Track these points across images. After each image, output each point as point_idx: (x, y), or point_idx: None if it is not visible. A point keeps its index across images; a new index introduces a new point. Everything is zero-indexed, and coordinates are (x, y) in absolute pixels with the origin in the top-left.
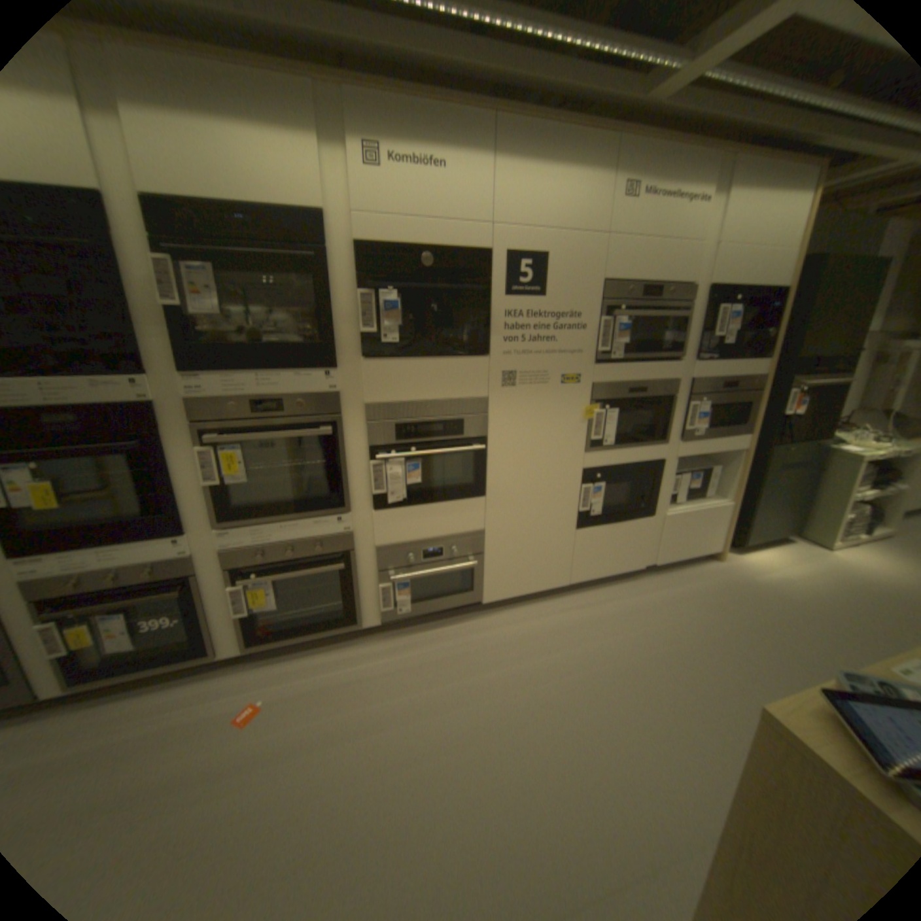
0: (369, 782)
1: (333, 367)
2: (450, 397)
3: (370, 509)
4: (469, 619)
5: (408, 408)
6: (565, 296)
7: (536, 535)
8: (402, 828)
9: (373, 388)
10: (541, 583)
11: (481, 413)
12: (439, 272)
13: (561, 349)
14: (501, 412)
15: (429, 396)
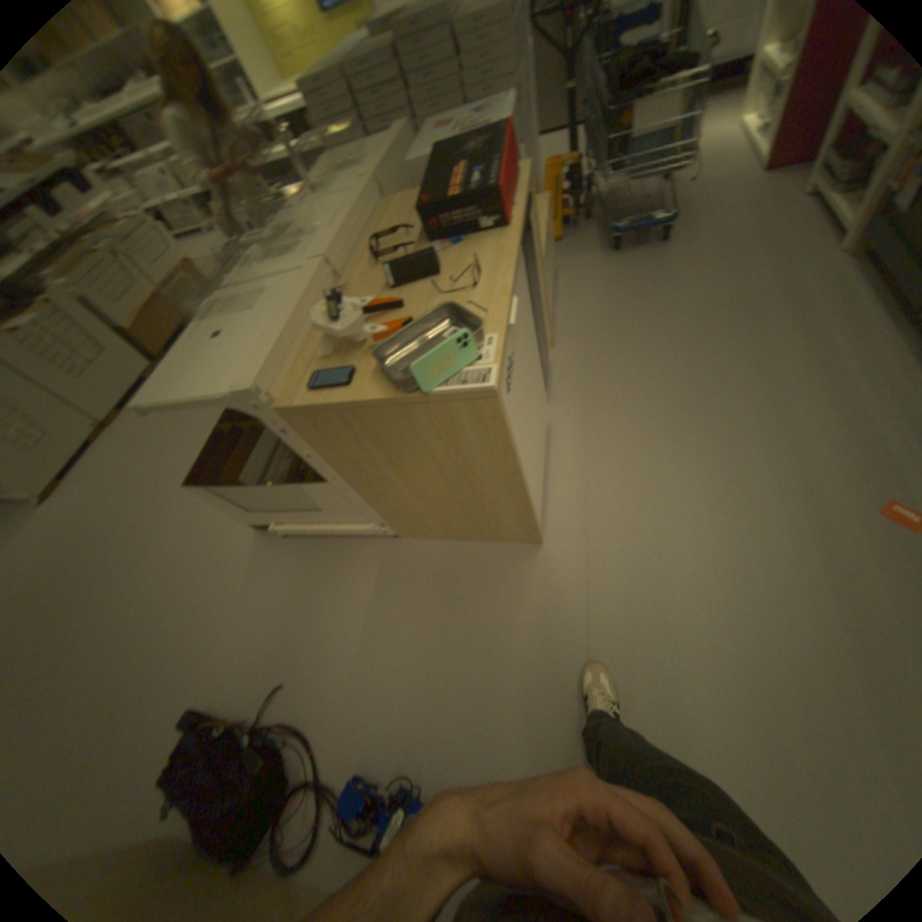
0: (785, 664)
1: None
2: None
3: None
4: None
5: None
6: None
7: None
8: (717, 689)
9: None
10: None
11: None
12: None
13: None
14: None
15: None
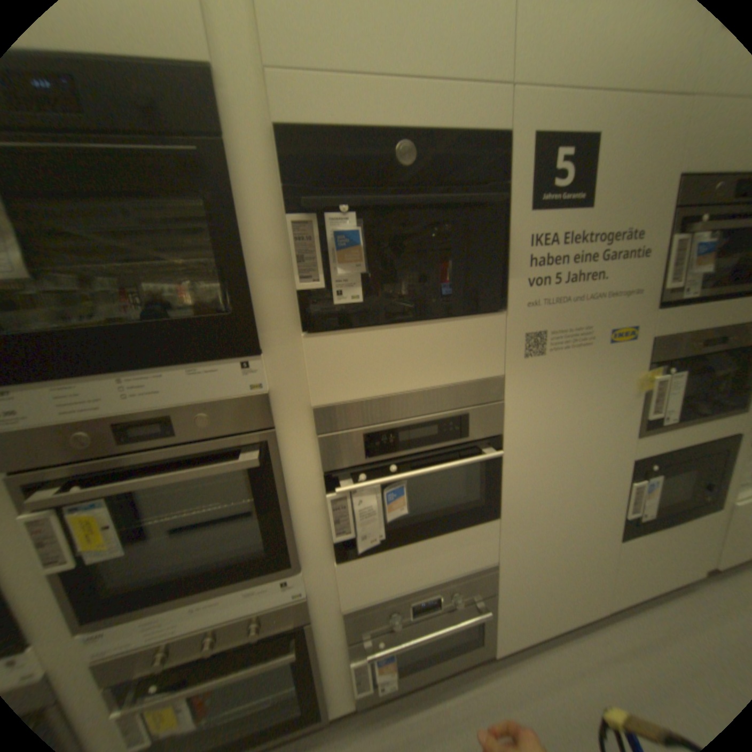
0: None
1: (254, 352)
2: (446, 379)
3: (331, 561)
4: (478, 681)
5: (382, 405)
6: (625, 203)
7: (570, 559)
8: None
9: (324, 380)
10: (575, 619)
11: (495, 400)
12: (425, 174)
13: (614, 290)
14: (524, 394)
15: (415, 382)
